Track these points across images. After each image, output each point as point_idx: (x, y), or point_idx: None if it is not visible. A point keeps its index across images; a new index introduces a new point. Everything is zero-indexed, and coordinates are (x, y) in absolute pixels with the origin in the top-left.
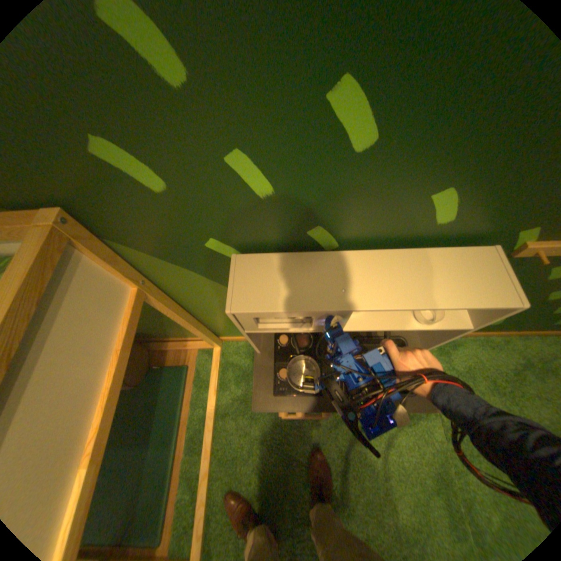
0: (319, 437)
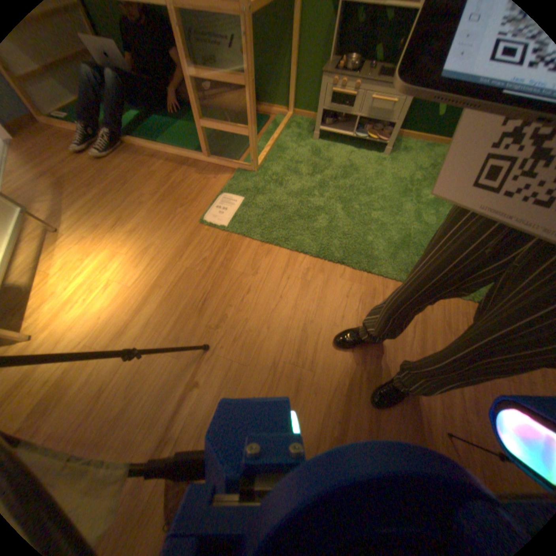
0: (337, 153)
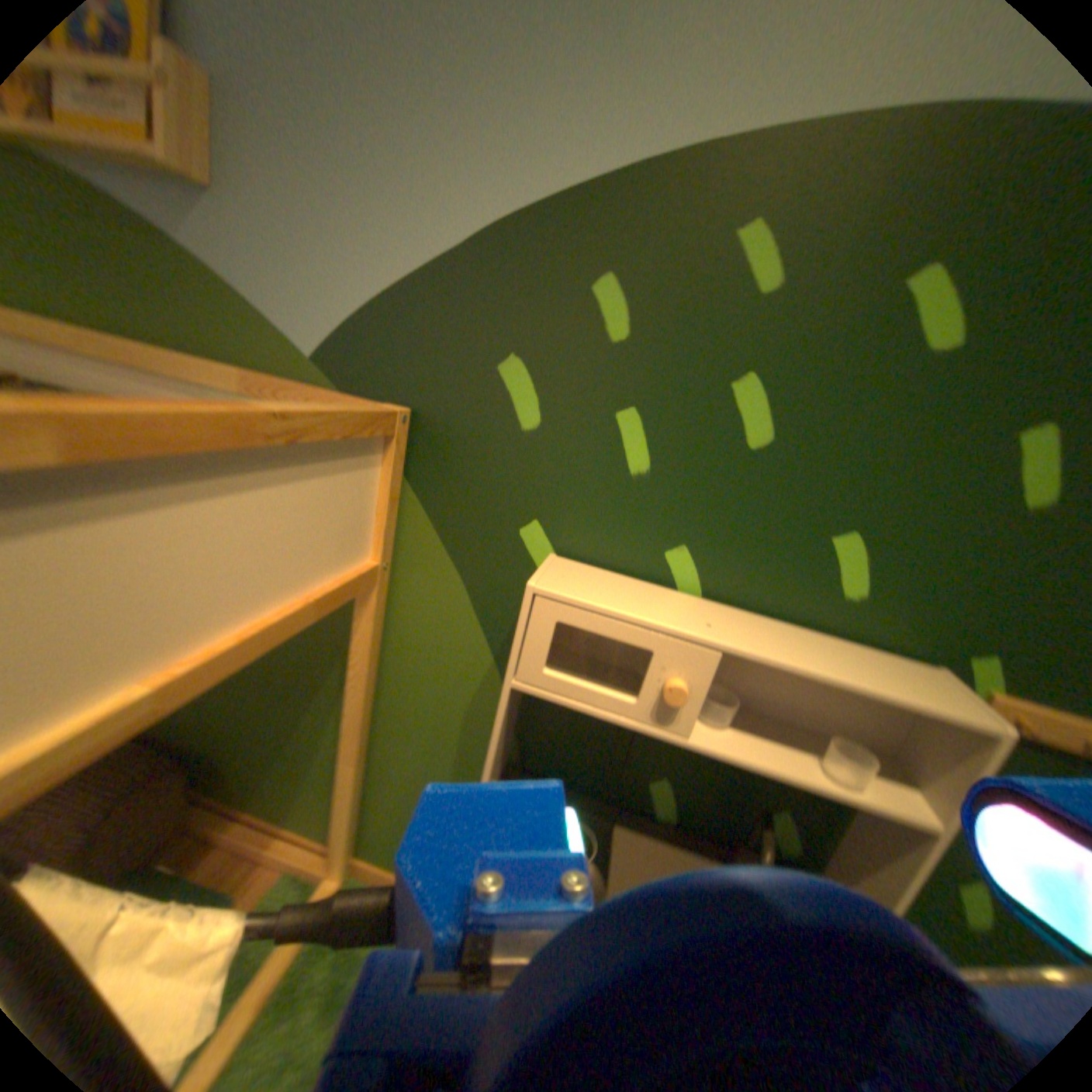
0: None
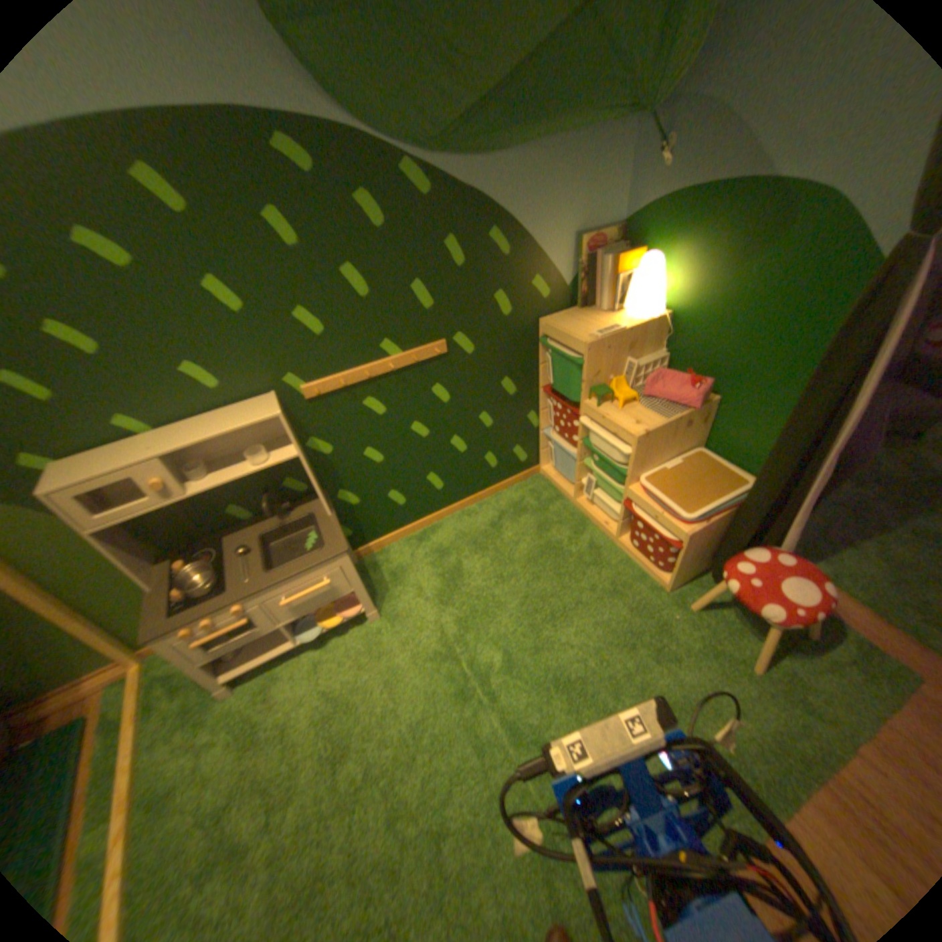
0: (295, 694)
